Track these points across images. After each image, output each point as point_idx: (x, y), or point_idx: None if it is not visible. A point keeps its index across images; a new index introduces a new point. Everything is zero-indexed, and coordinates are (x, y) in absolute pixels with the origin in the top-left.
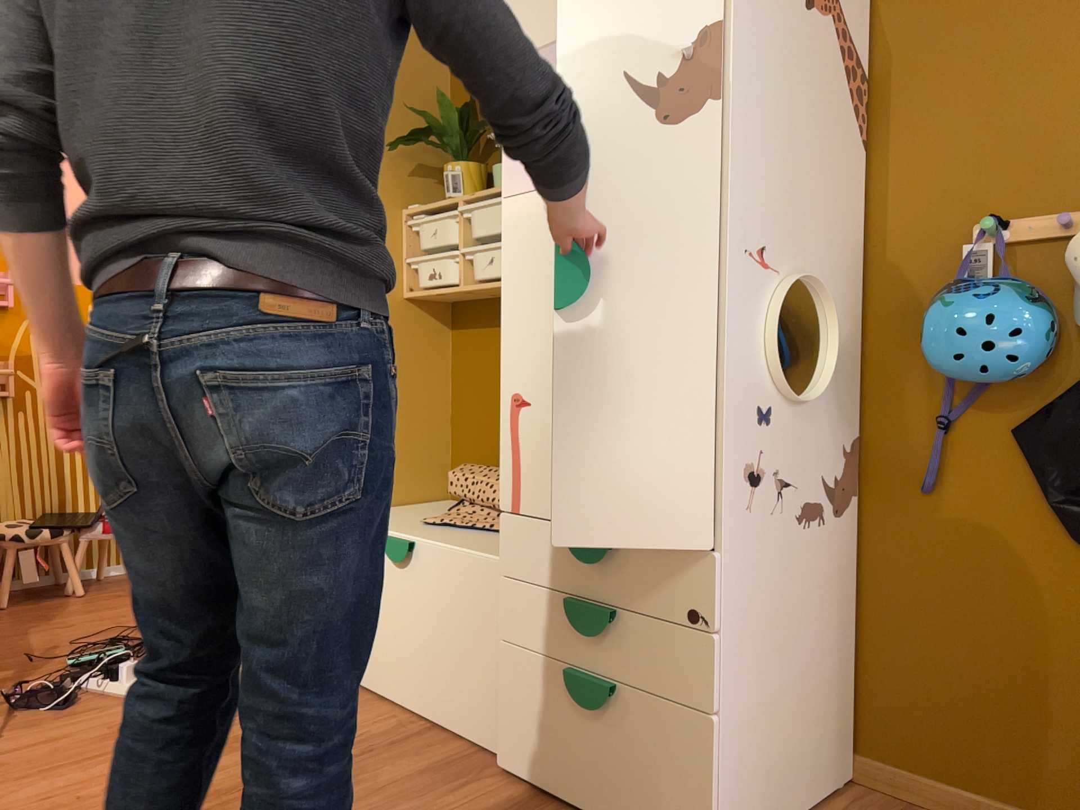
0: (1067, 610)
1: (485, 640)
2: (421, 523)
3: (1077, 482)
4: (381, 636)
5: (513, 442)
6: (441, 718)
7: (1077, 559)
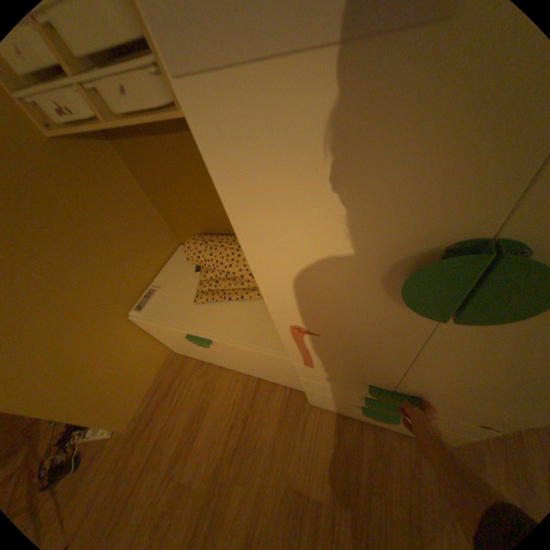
0: None
1: (284, 372)
2: (194, 303)
3: None
4: (208, 355)
5: (299, 344)
6: (262, 377)
7: None
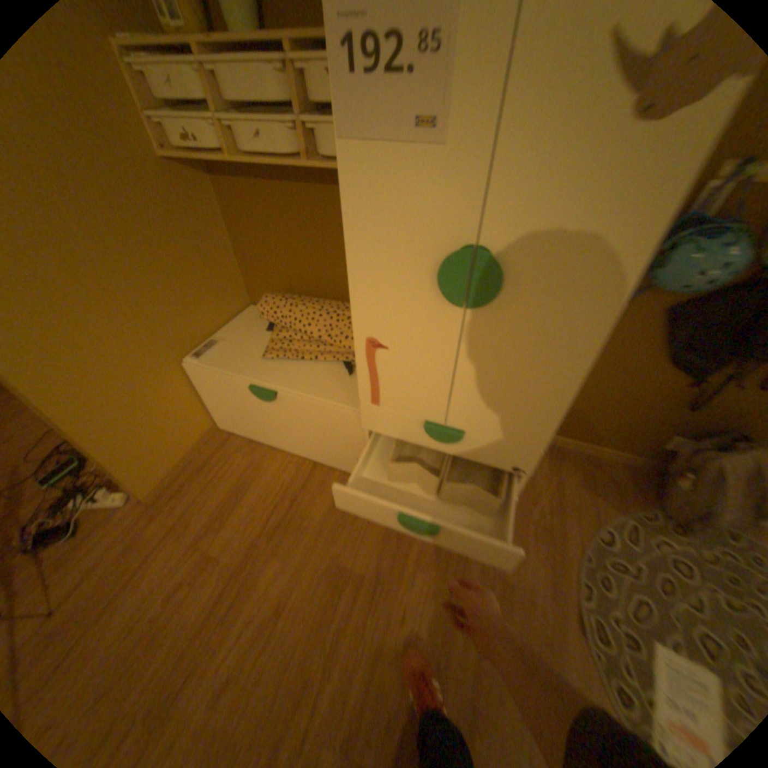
0: (646, 386)
1: (347, 439)
2: (263, 358)
3: (692, 340)
4: (264, 425)
5: (369, 367)
6: (320, 460)
7: (664, 368)
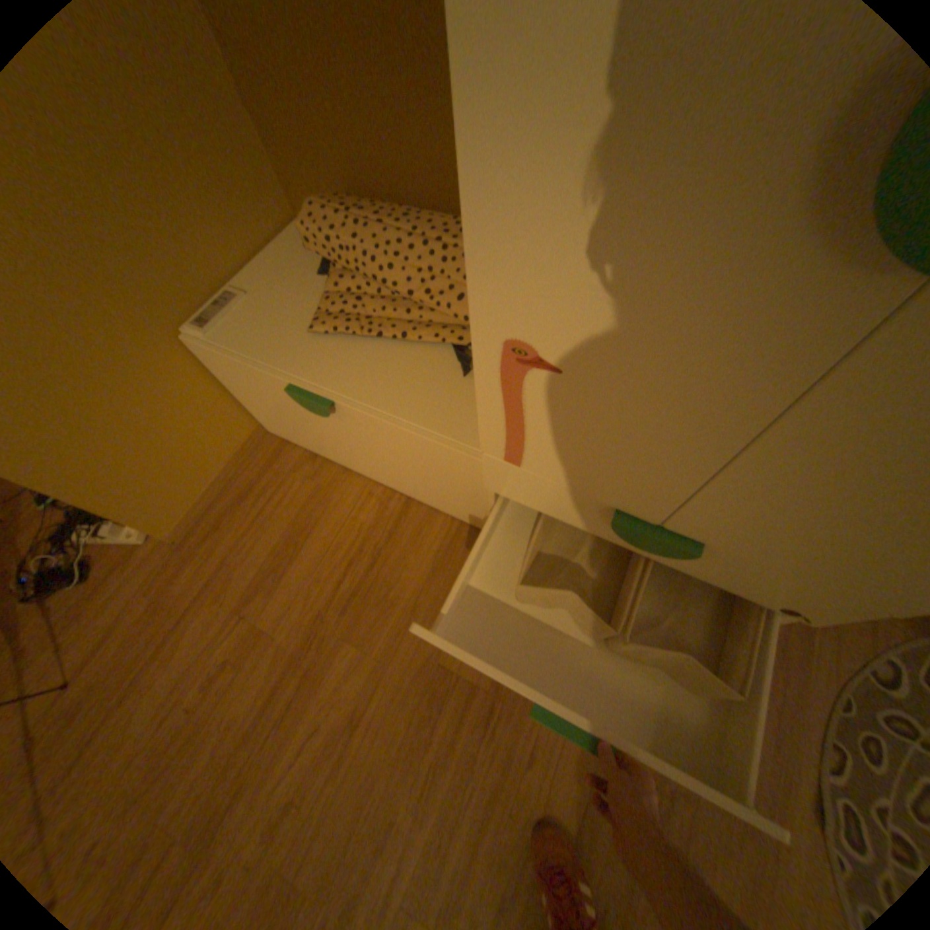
0: None
1: (457, 485)
2: (311, 332)
3: None
4: (327, 441)
5: (509, 400)
6: (416, 496)
7: None
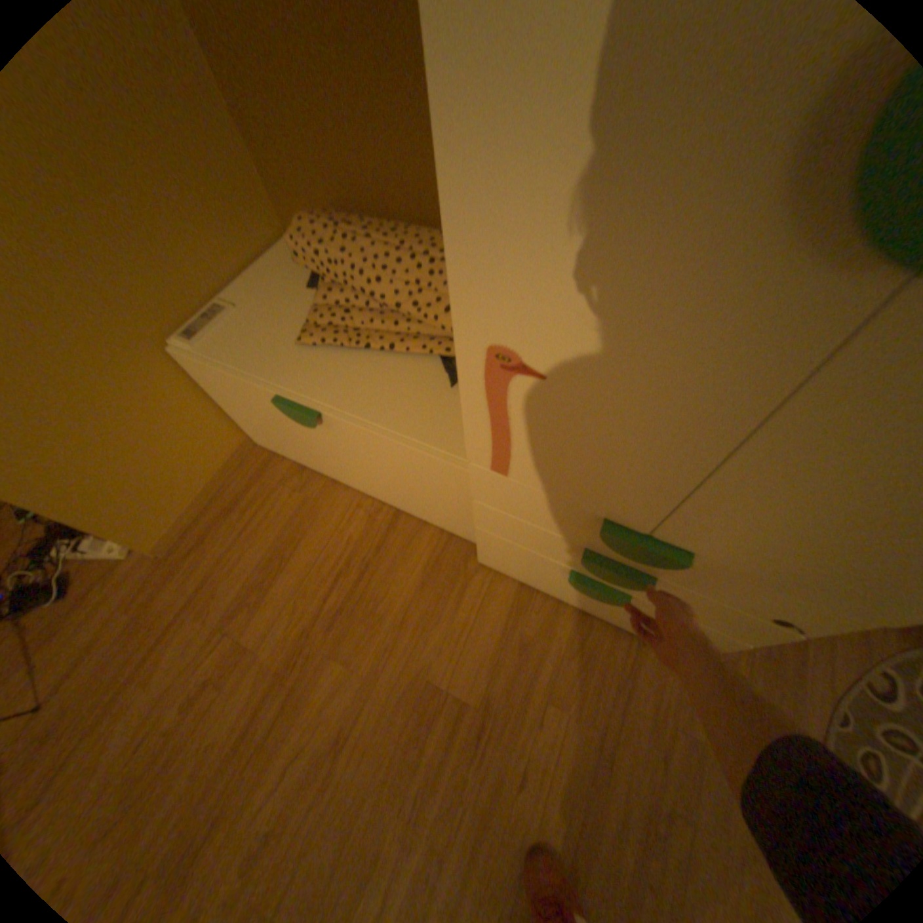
0: None
1: (445, 497)
2: (299, 345)
3: None
4: (315, 453)
5: (493, 409)
6: (404, 509)
7: None
